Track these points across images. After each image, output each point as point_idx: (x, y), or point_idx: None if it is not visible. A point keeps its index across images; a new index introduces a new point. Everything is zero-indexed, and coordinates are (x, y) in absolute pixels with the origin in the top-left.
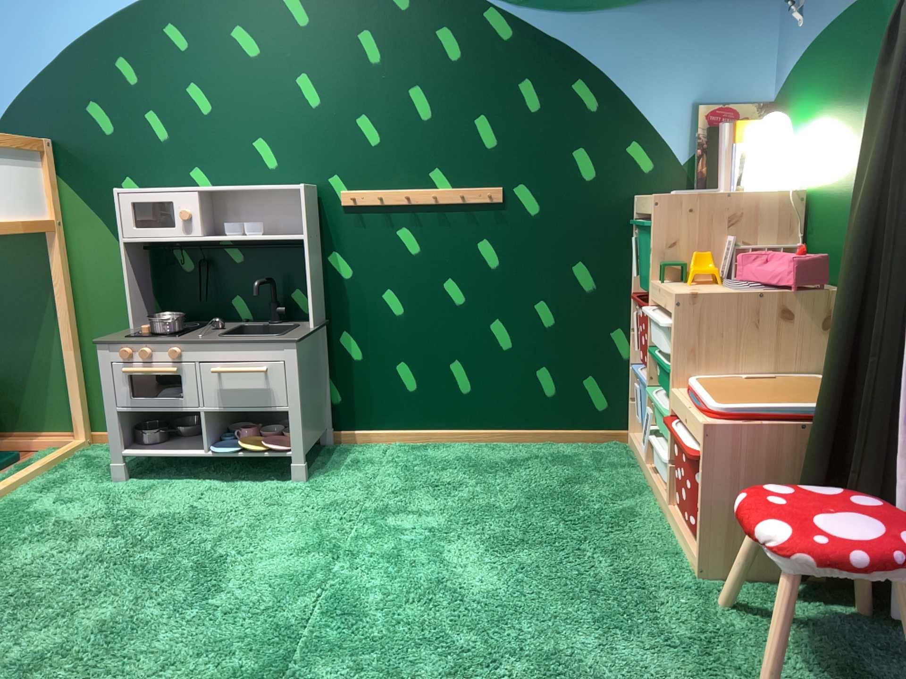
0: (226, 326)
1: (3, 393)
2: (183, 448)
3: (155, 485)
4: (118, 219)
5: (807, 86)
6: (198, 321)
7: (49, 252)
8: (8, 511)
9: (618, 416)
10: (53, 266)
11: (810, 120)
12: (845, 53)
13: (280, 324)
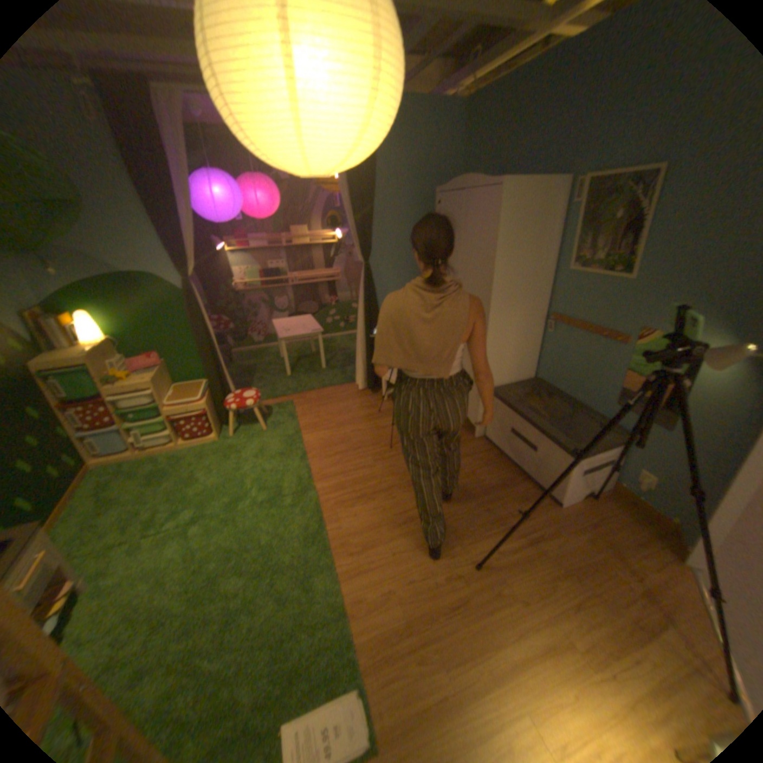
0: None
1: None
2: None
3: None
4: None
5: (79, 300)
6: None
7: None
8: None
9: (77, 464)
10: None
11: (90, 313)
12: (109, 290)
13: None
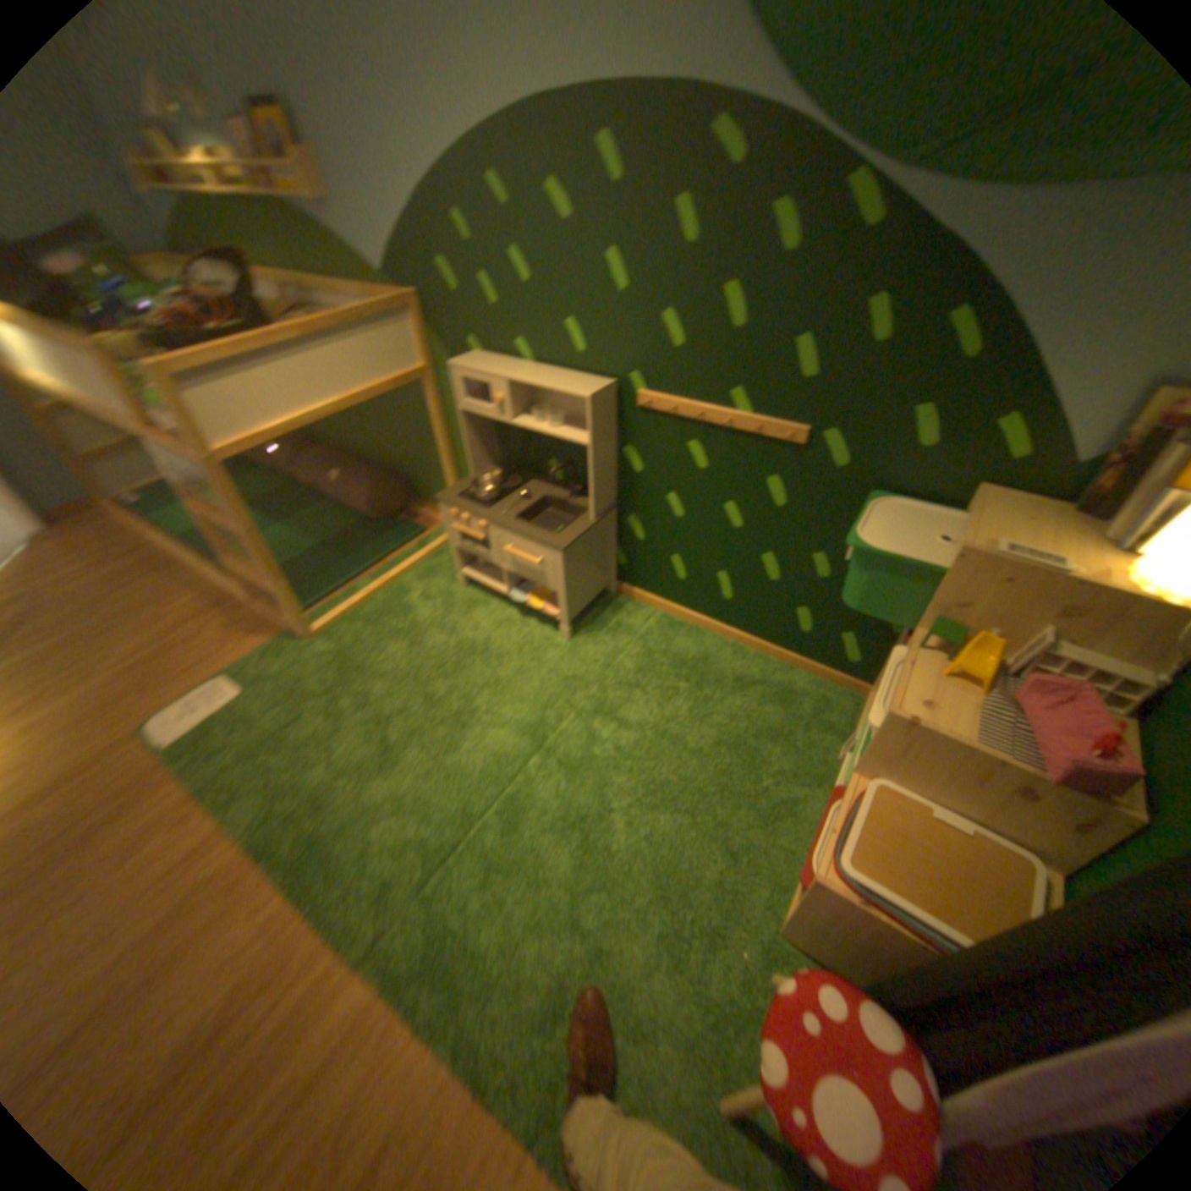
0: (537, 493)
1: (420, 478)
2: (499, 580)
3: (481, 600)
4: (456, 389)
5: None
6: (527, 471)
7: (426, 393)
8: (395, 595)
9: (867, 676)
10: (434, 399)
11: None
12: None
13: (574, 505)
